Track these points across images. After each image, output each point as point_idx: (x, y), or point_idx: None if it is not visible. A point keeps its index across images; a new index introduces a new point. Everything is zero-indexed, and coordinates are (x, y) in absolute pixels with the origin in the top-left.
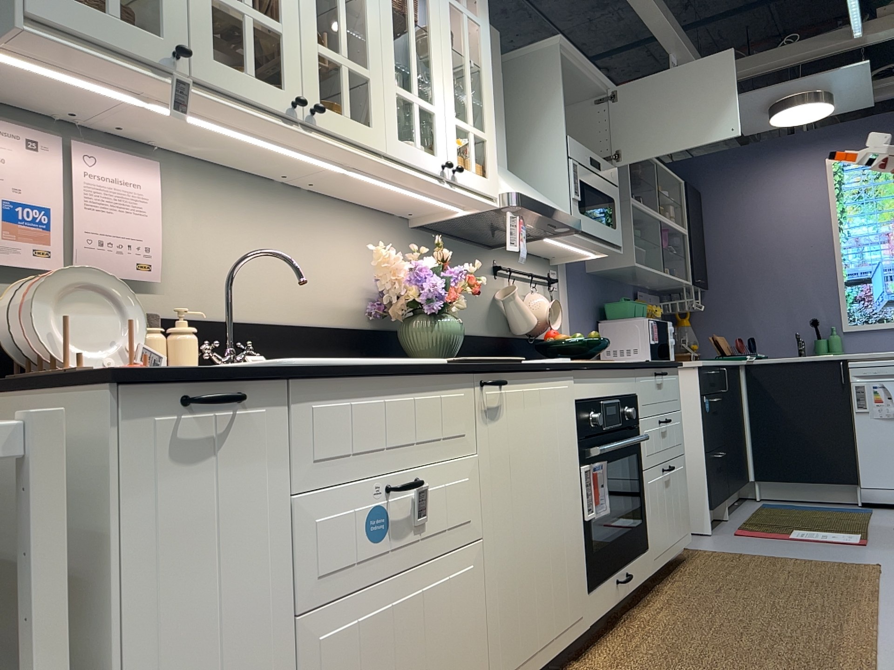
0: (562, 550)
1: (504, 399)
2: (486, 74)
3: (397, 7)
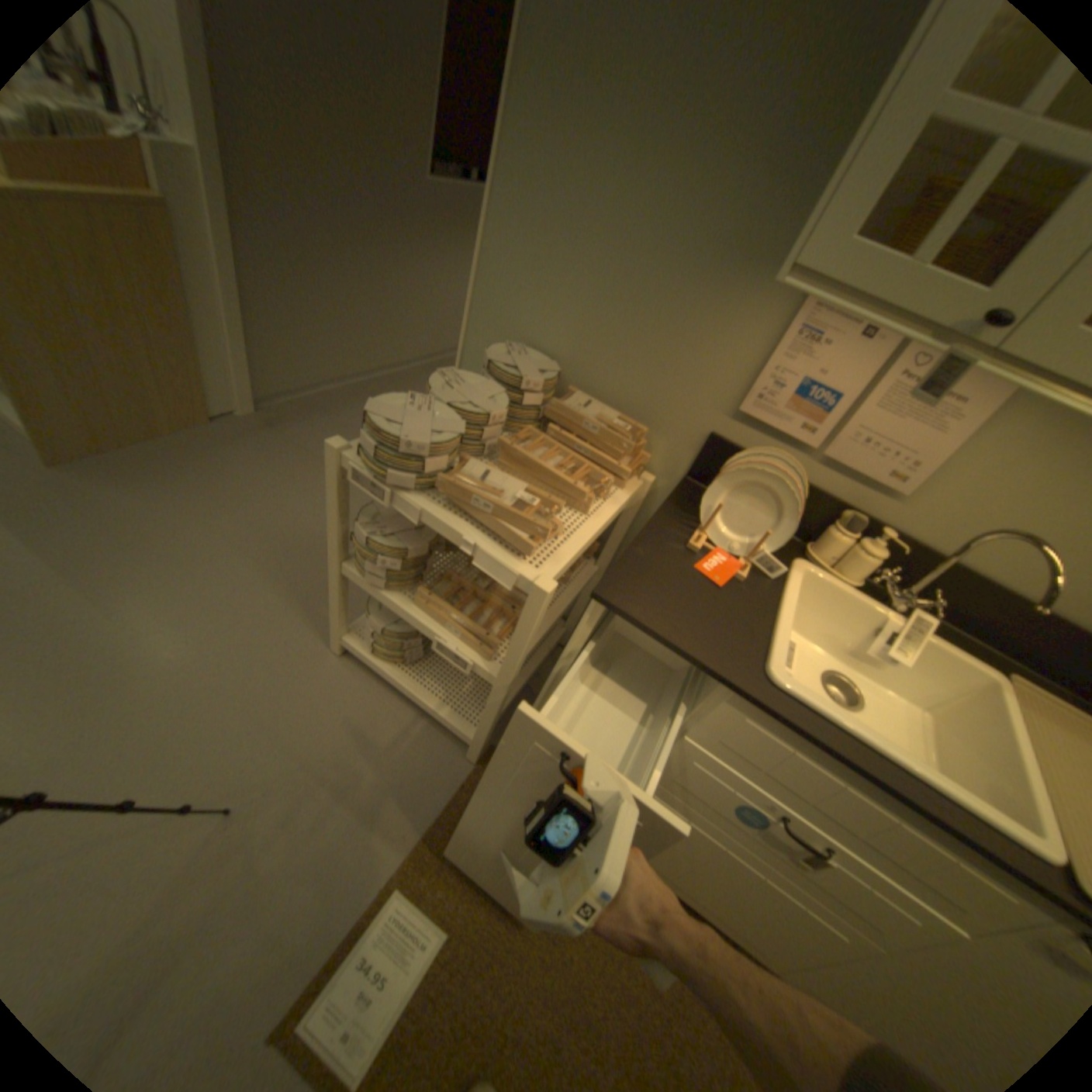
0: None
1: None
2: None
3: None
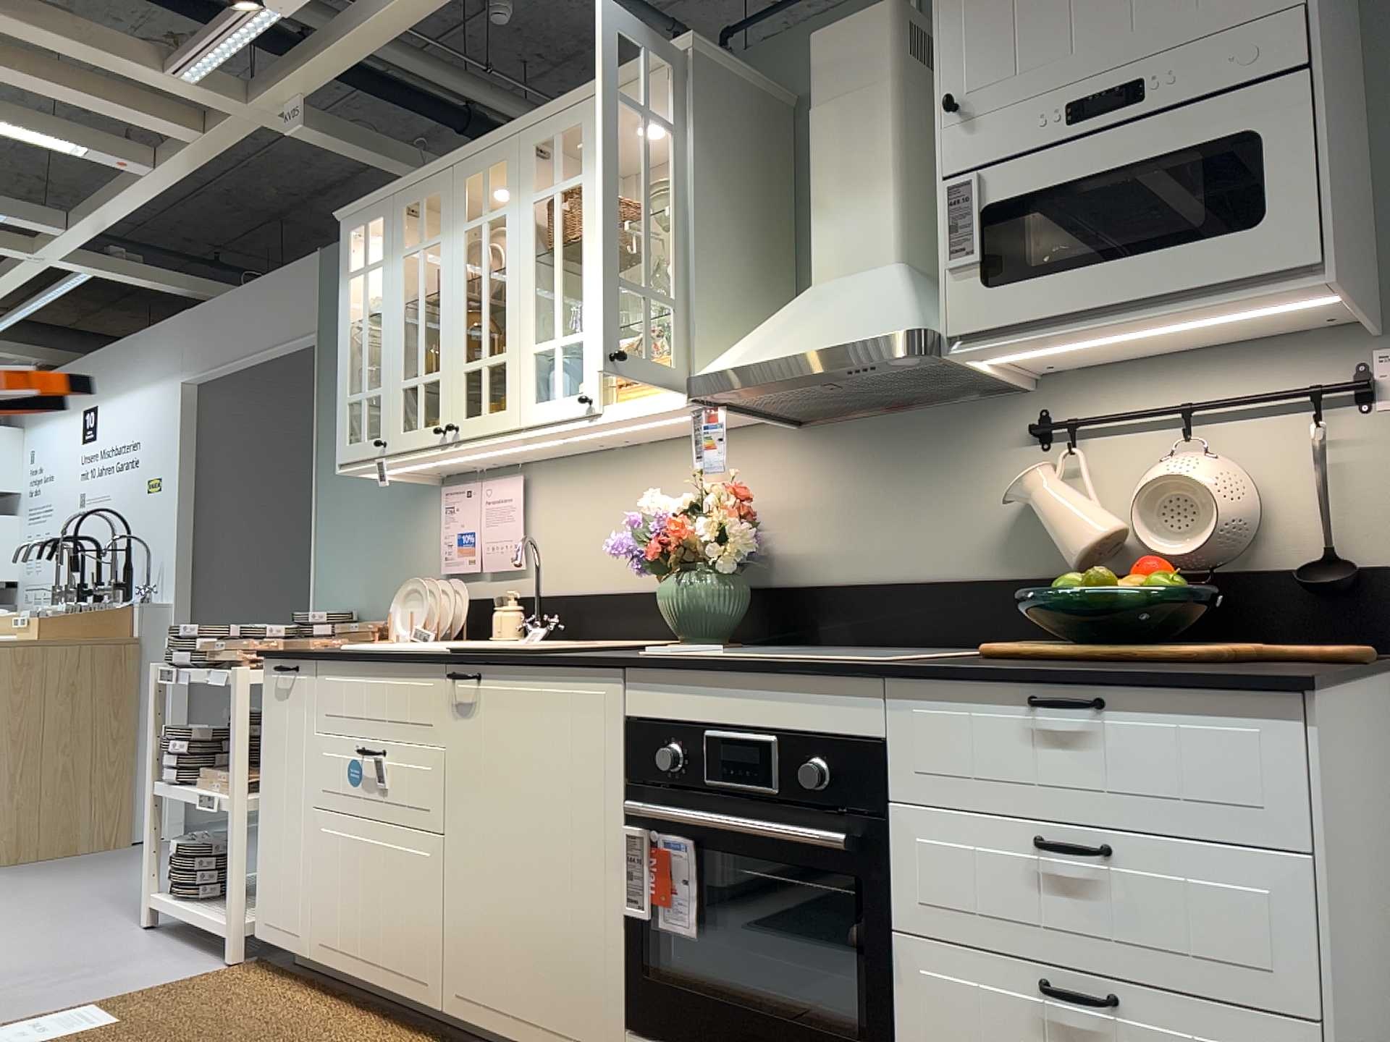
0: (563, 922)
1: (480, 695)
2: (672, 213)
3: (557, 241)
